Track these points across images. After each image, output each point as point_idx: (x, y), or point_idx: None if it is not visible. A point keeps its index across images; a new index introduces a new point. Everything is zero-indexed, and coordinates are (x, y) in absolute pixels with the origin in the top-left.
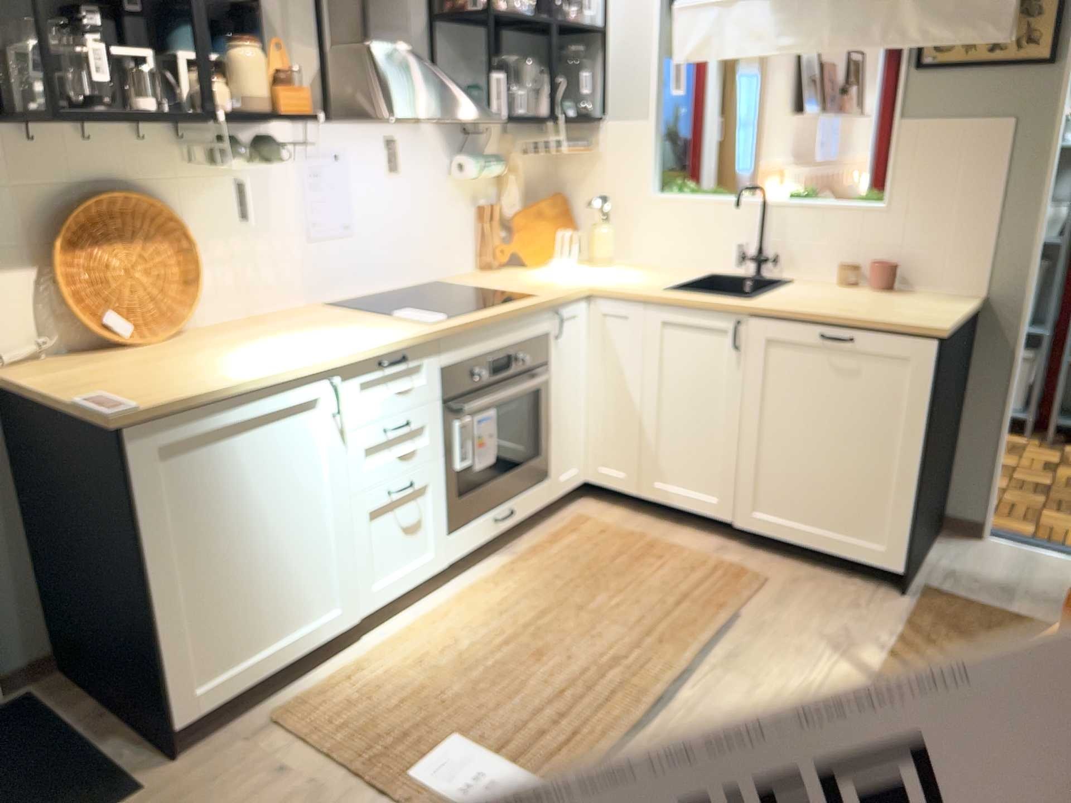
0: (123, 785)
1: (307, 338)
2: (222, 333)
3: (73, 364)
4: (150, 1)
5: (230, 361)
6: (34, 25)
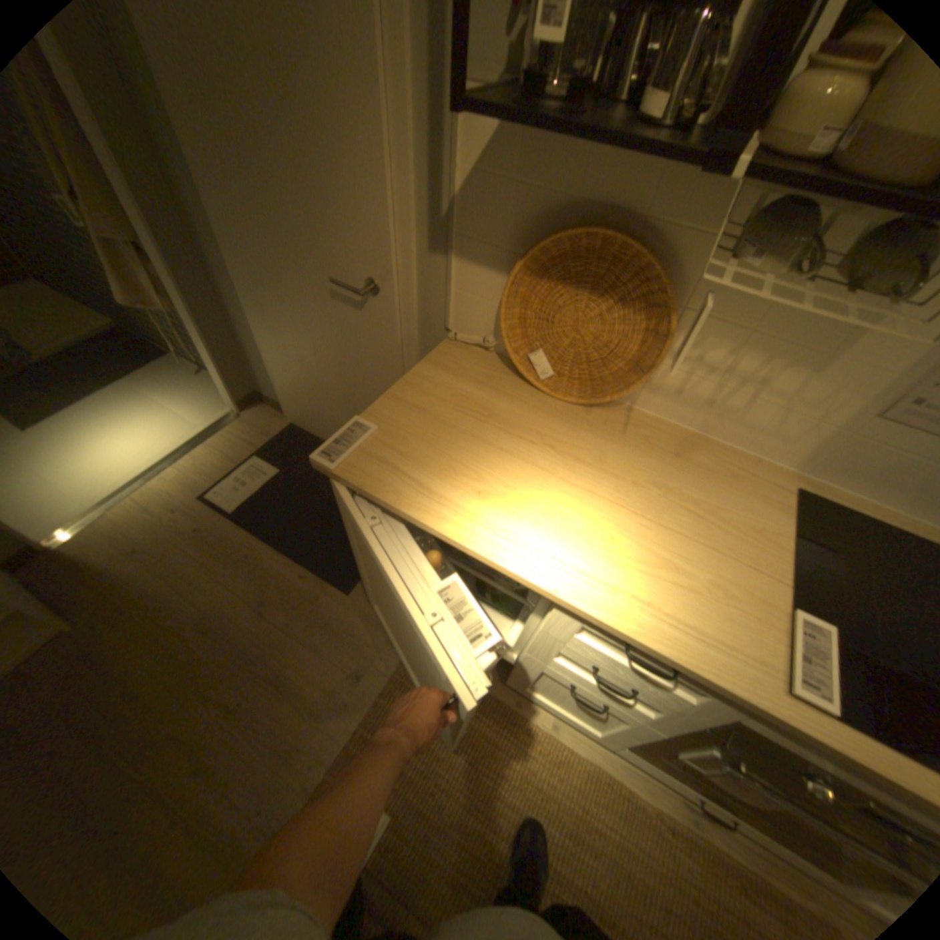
0: (351, 582)
1: (635, 527)
2: (620, 434)
3: (480, 372)
4: None
5: (508, 483)
6: None
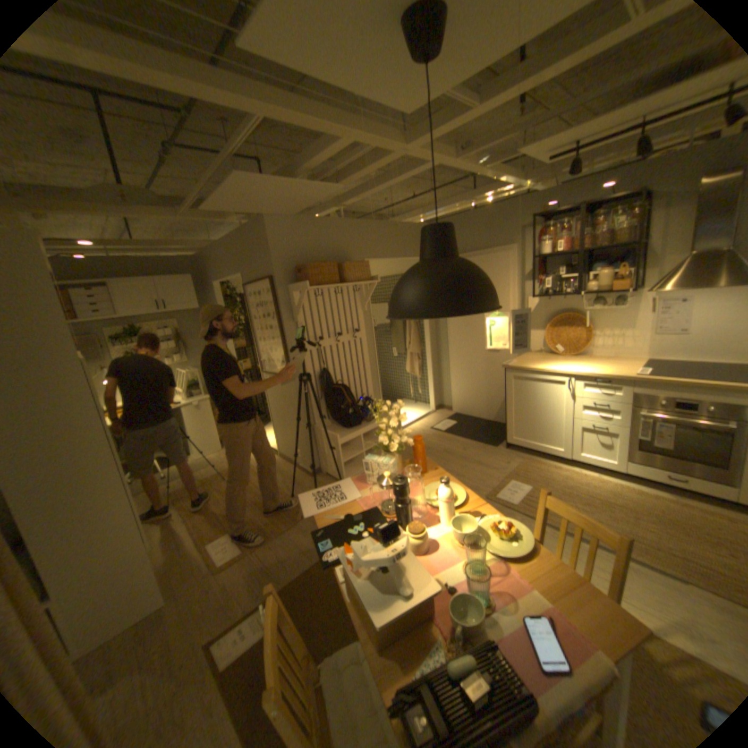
0: (496, 444)
1: (592, 365)
2: (587, 358)
3: (540, 354)
4: (597, 255)
5: (554, 364)
6: (554, 271)
